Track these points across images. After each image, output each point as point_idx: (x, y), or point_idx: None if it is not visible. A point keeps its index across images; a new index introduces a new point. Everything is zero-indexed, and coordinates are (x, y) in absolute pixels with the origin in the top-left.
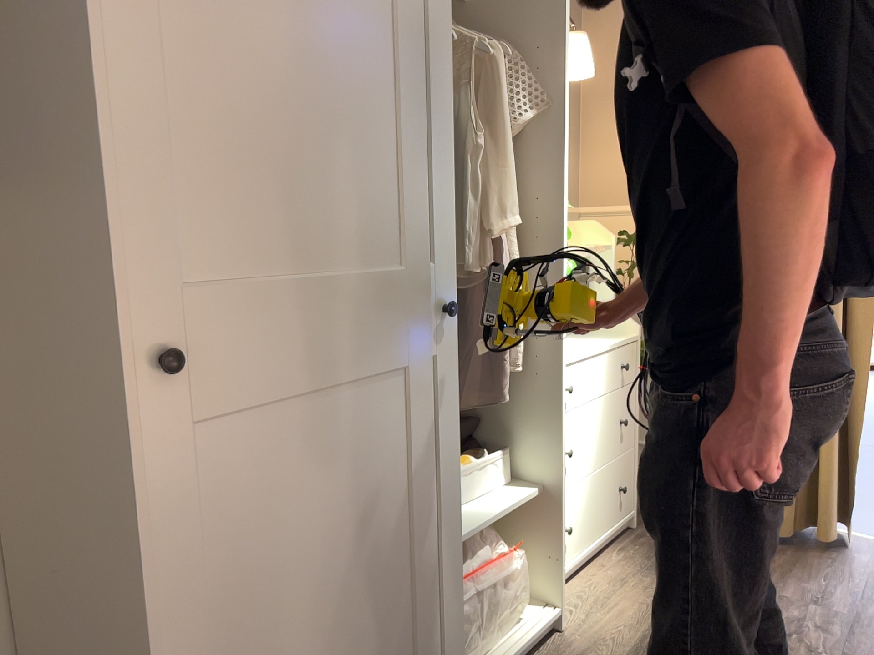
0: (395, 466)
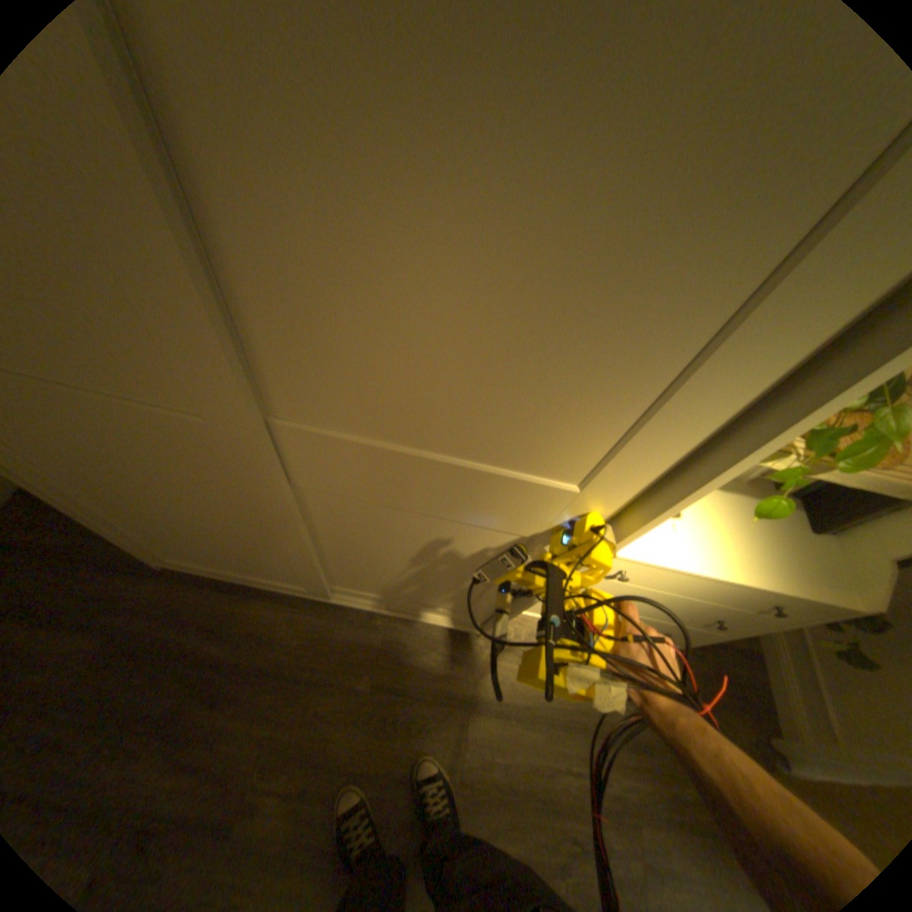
0: (252, 522)
